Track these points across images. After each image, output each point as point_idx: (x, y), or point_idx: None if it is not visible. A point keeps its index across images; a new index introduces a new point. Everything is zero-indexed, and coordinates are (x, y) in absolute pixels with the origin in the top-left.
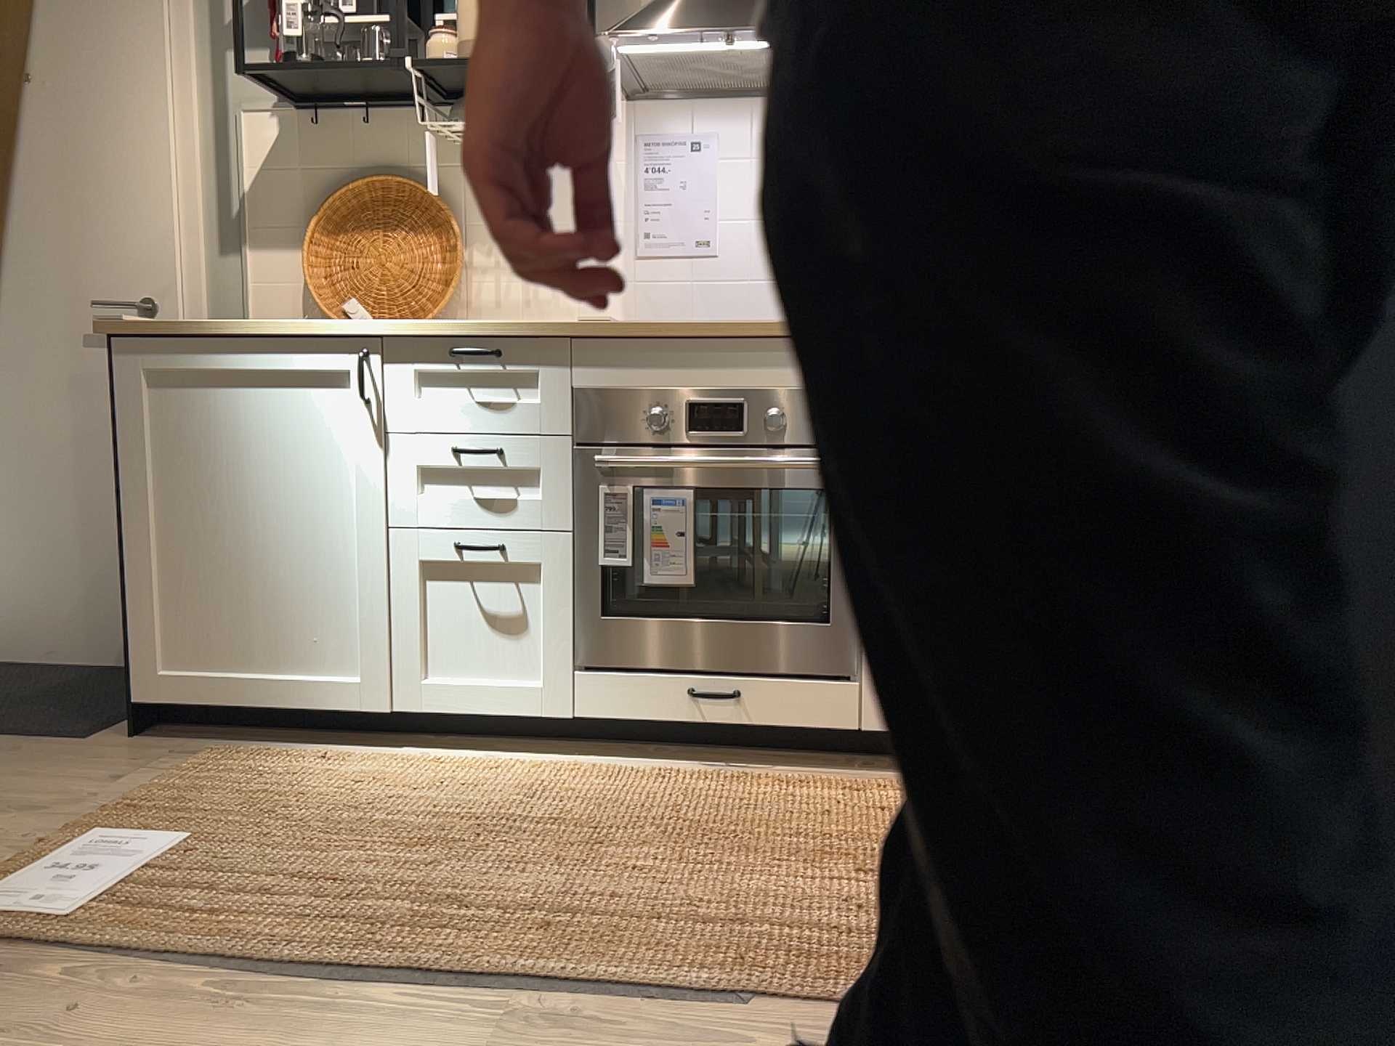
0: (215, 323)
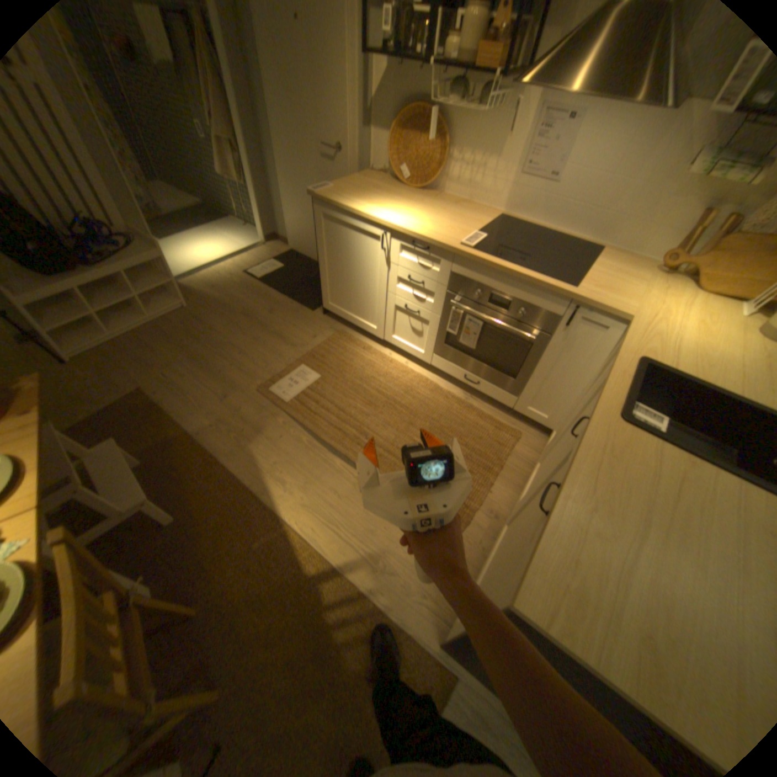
0: (341, 202)
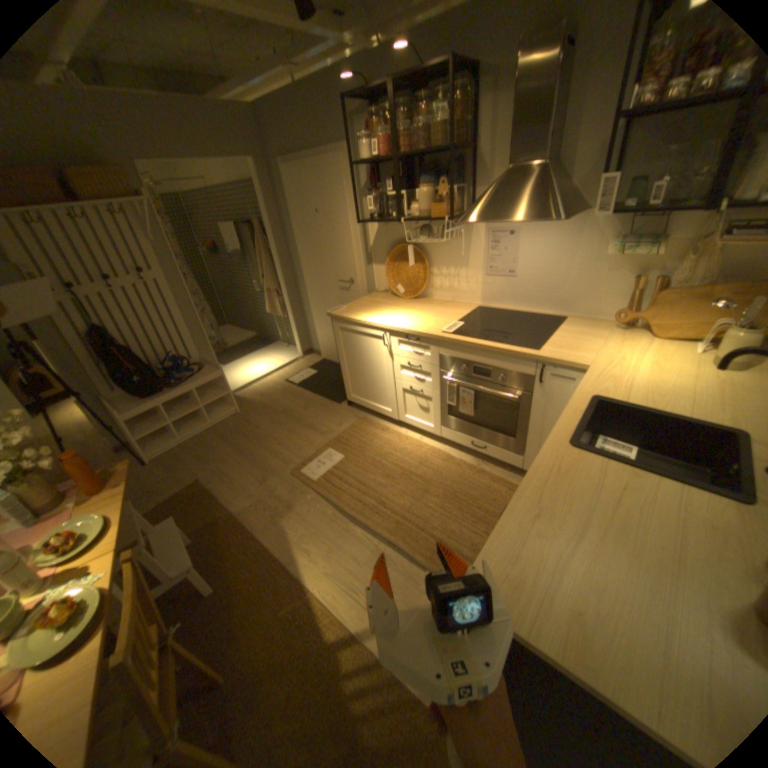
0: (351, 316)
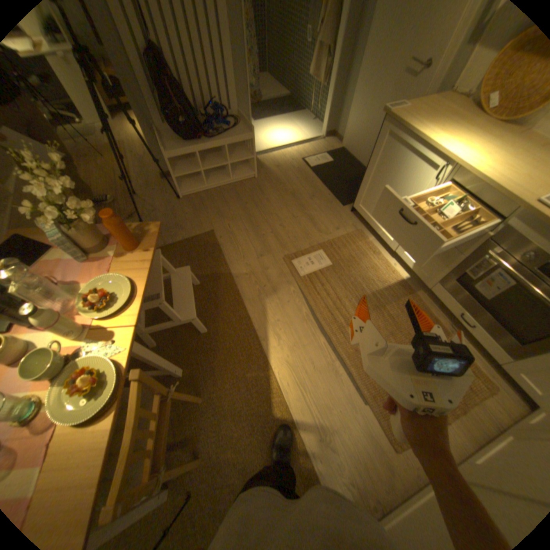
0: (416, 123)
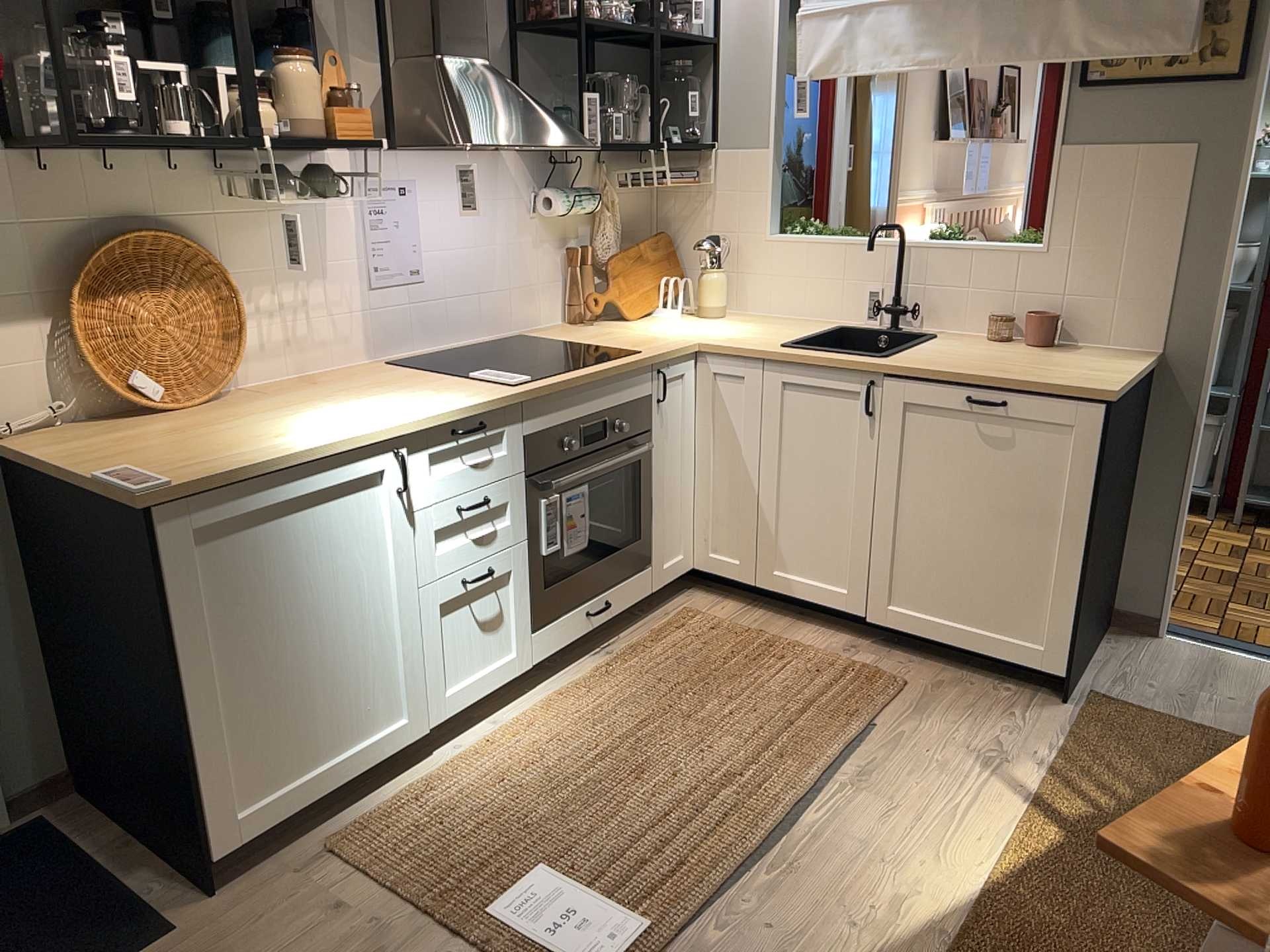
0: (249, 458)
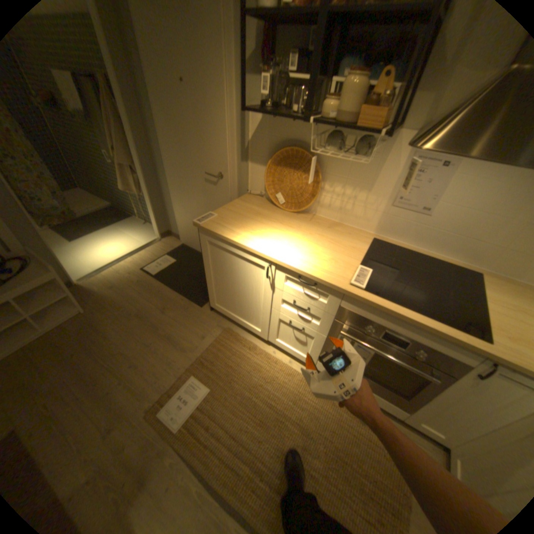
0: (226, 232)
